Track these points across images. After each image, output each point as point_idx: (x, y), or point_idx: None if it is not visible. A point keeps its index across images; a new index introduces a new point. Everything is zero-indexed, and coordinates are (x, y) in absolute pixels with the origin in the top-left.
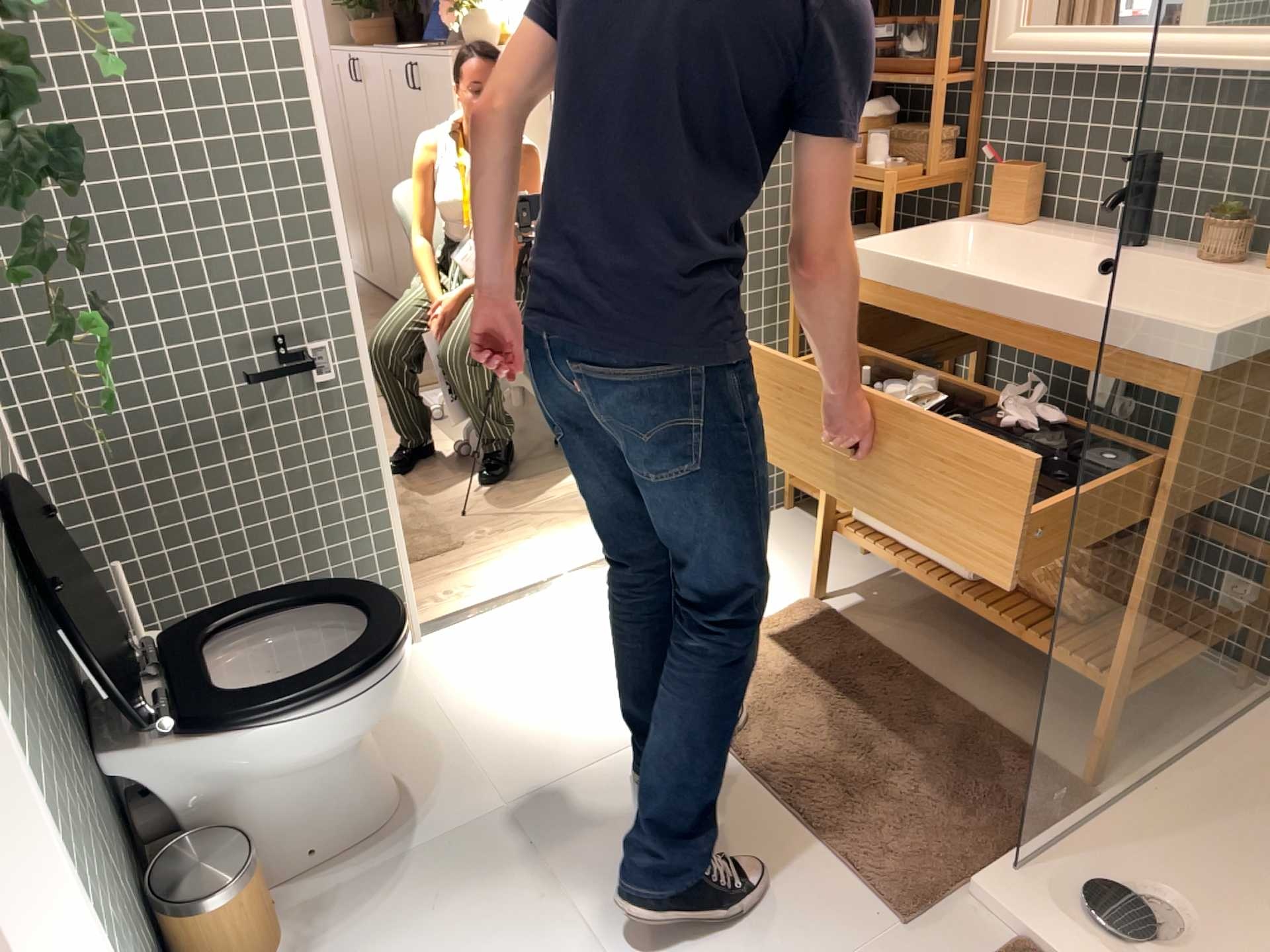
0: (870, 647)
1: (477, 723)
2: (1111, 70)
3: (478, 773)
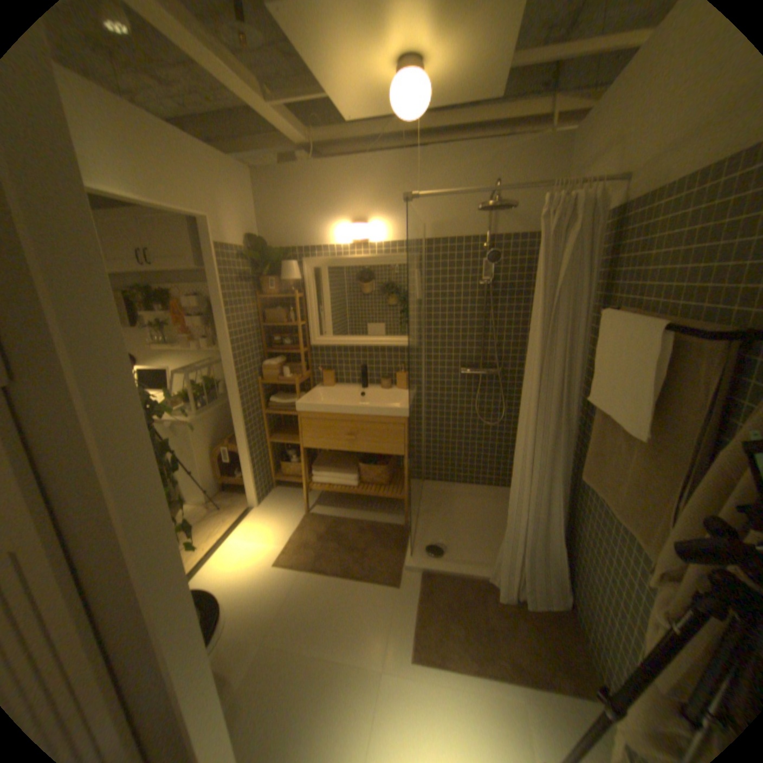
0: (334, 519)
1: (222, 626)
2: (353, 348)
3: (239, 643)
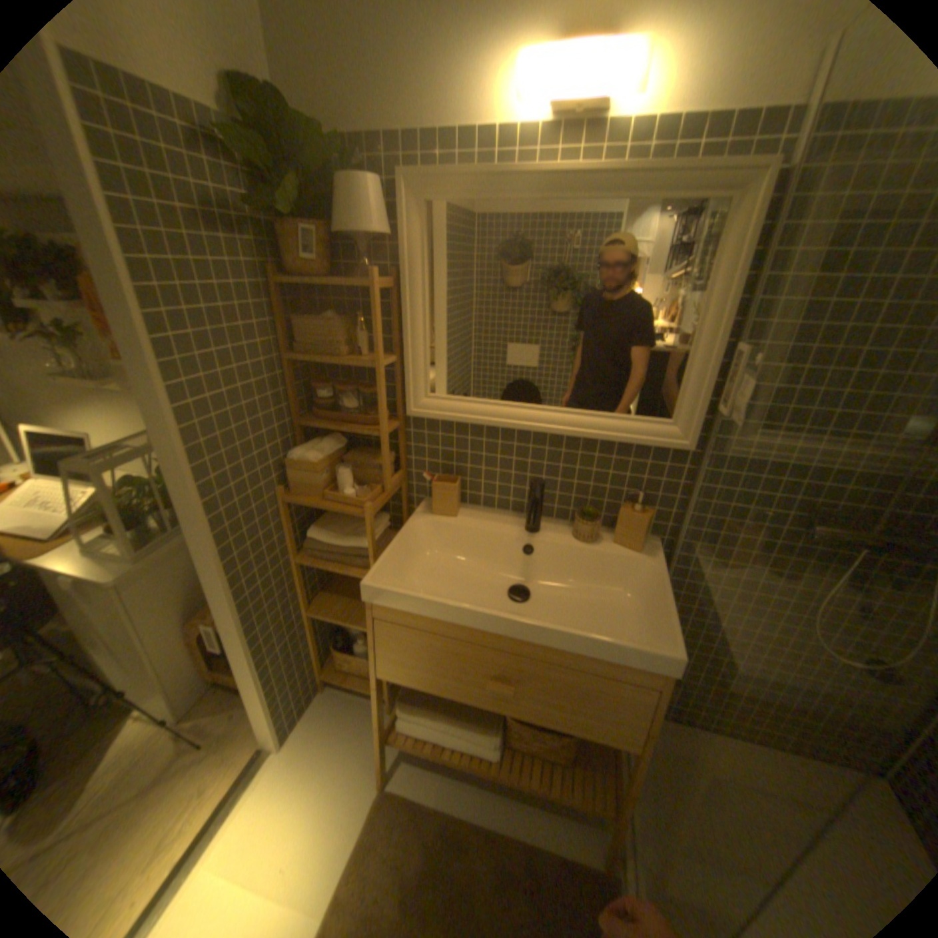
0: (440, 823)
1: None
2: (522, 441)
3: None
